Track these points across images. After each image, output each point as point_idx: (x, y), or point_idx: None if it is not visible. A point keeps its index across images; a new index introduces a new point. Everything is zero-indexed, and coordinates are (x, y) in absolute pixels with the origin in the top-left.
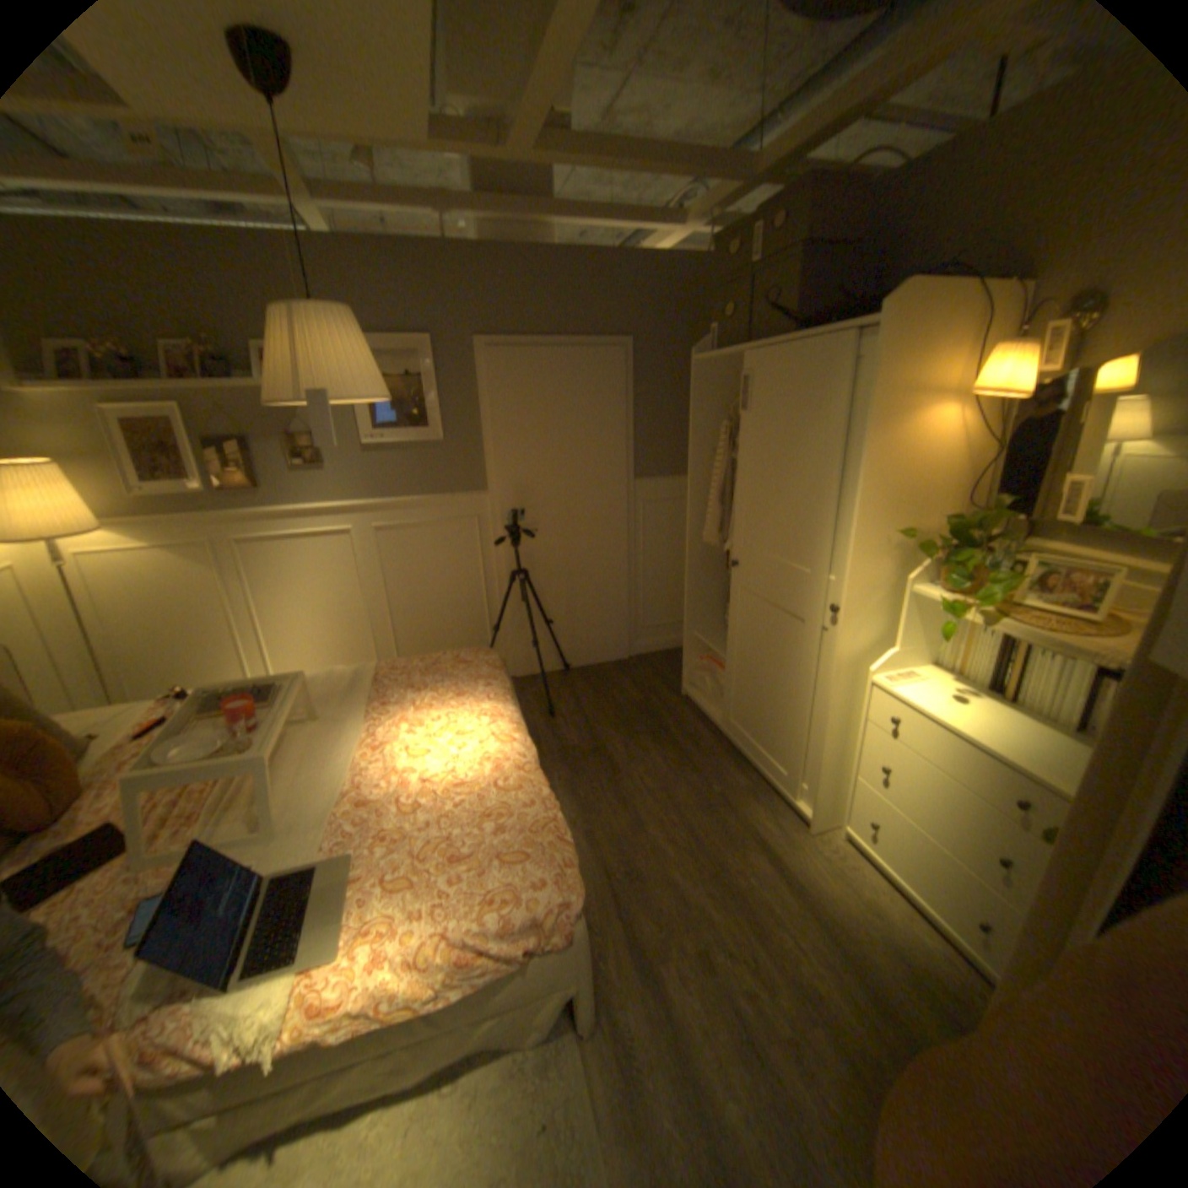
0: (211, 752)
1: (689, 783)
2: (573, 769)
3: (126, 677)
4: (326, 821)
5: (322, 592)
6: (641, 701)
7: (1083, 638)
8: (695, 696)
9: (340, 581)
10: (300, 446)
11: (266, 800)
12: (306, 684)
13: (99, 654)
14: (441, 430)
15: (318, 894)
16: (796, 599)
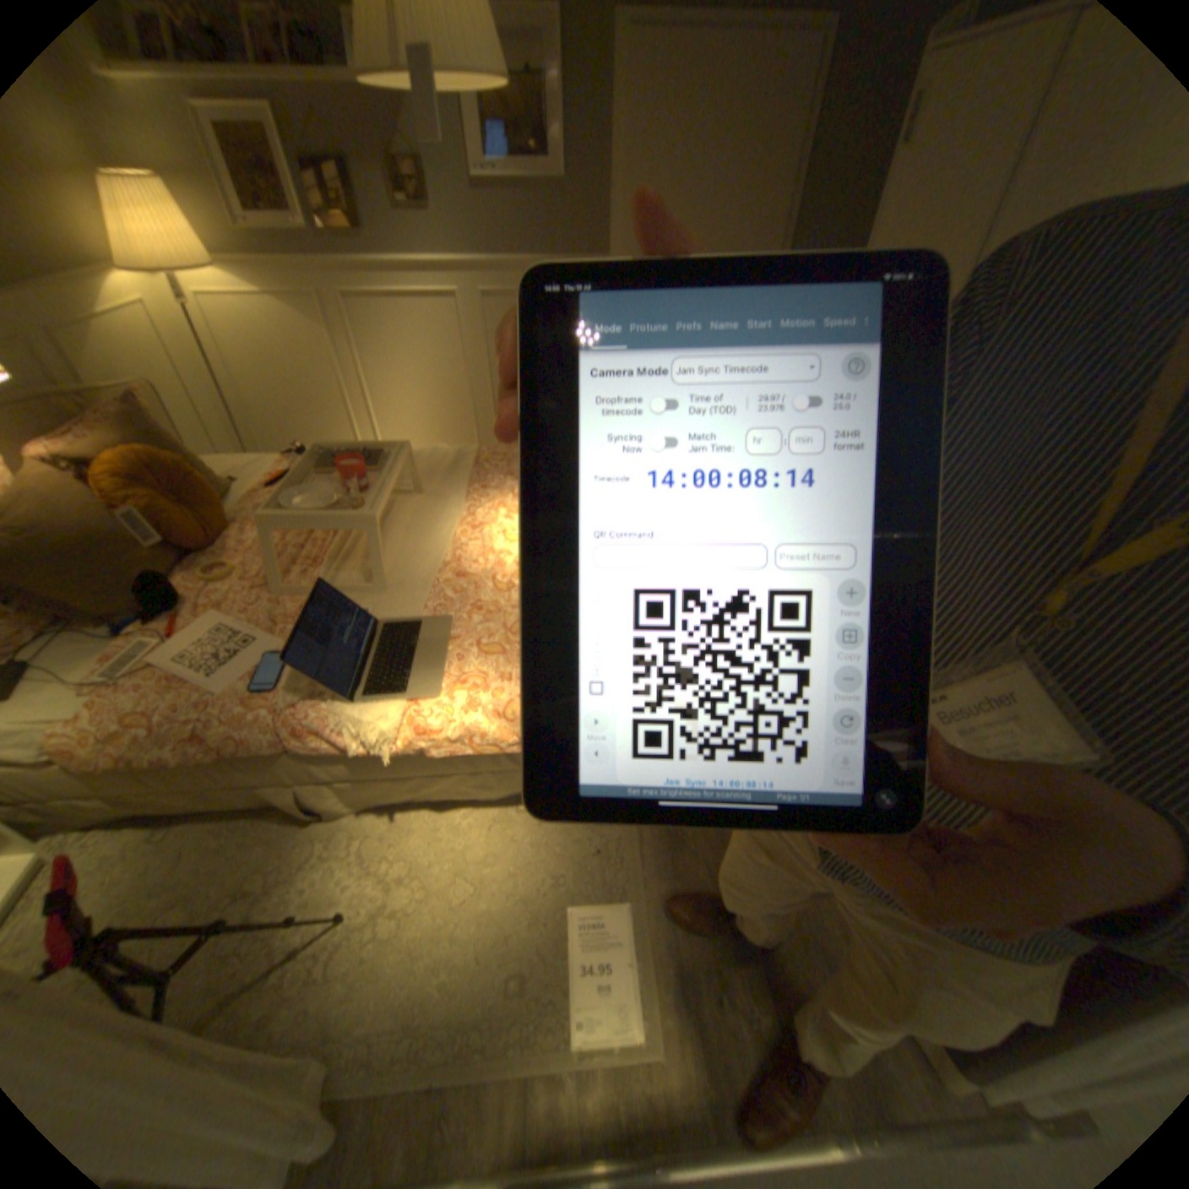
0: (329, 506)
1: None
2: None
3: (255, 431)
4: (431, 585)
5: (426, 364)
6: None
7: None
8: None
9: (444, 354)
10: (402, 176)
11: (379, 558)
12: (412, 456)
13: (230, 405)
14: (562, 162)
15: (424, 644)
16: None
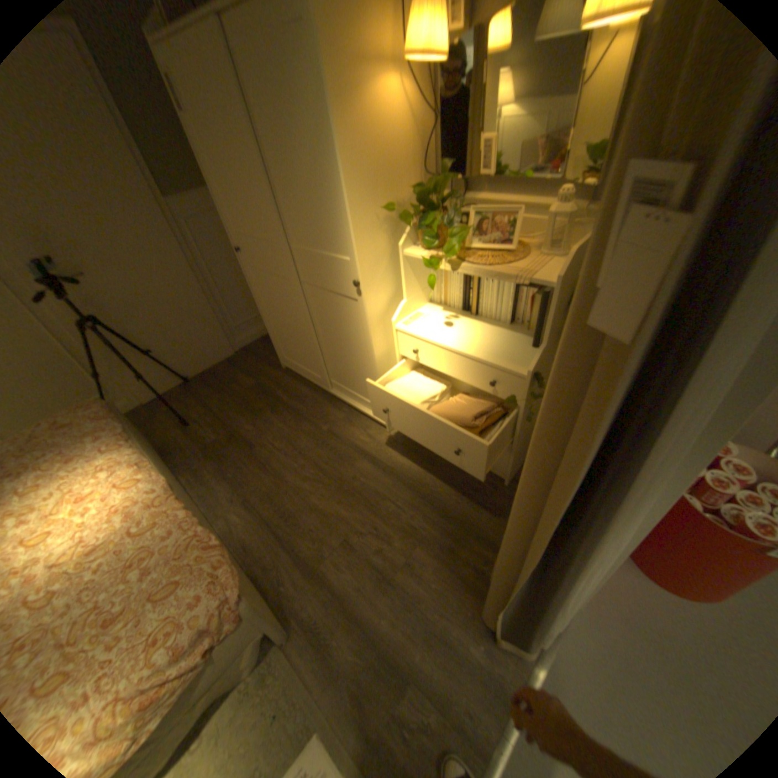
0: None
1: (306, 432)
2: (218, 460)
3: None
4: None
5: None
6: (255, 385)
7: (508, 266)
8: (293, 368)
9: None
10: None
11: None
12: None
13: None
14: None
15: None
16: (330, 282)
